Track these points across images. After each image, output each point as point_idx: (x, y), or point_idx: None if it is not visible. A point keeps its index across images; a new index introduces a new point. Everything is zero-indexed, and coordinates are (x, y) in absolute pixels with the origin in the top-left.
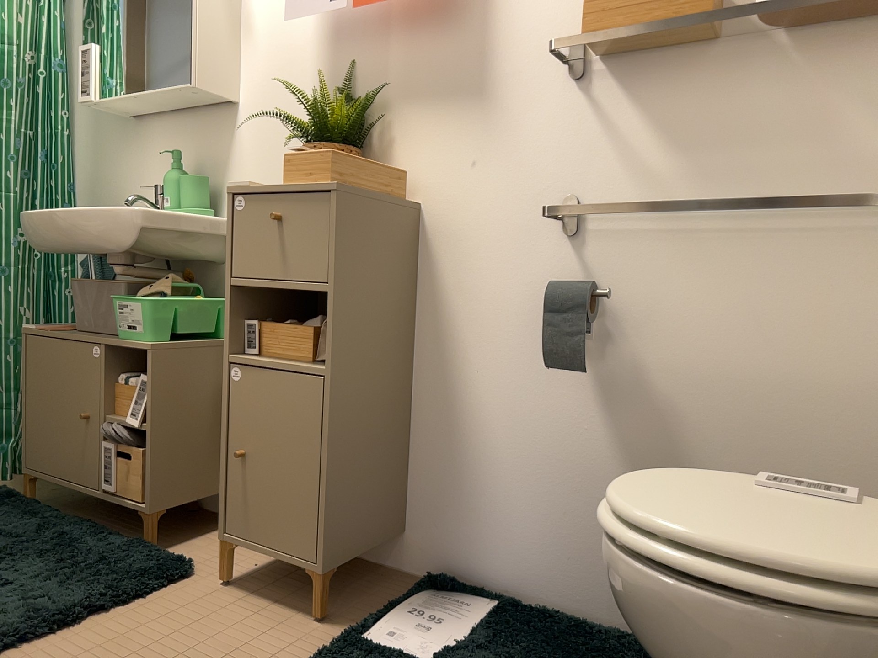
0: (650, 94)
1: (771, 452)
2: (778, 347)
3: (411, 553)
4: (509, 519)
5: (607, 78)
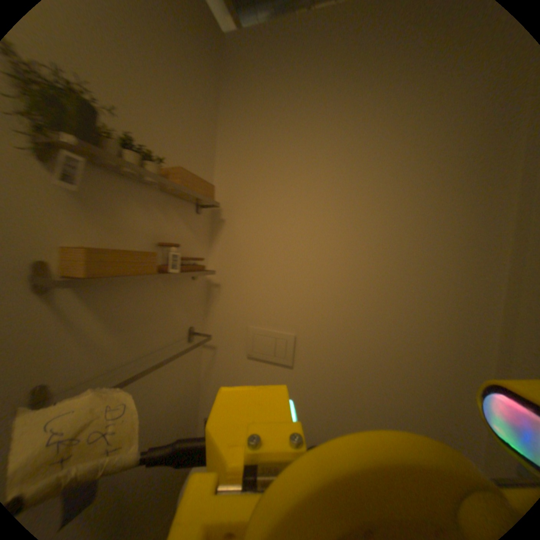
0: (109, 298)
1: (160, 444)
2: (162, 401)
3: None
4: None
5: (78, 288)
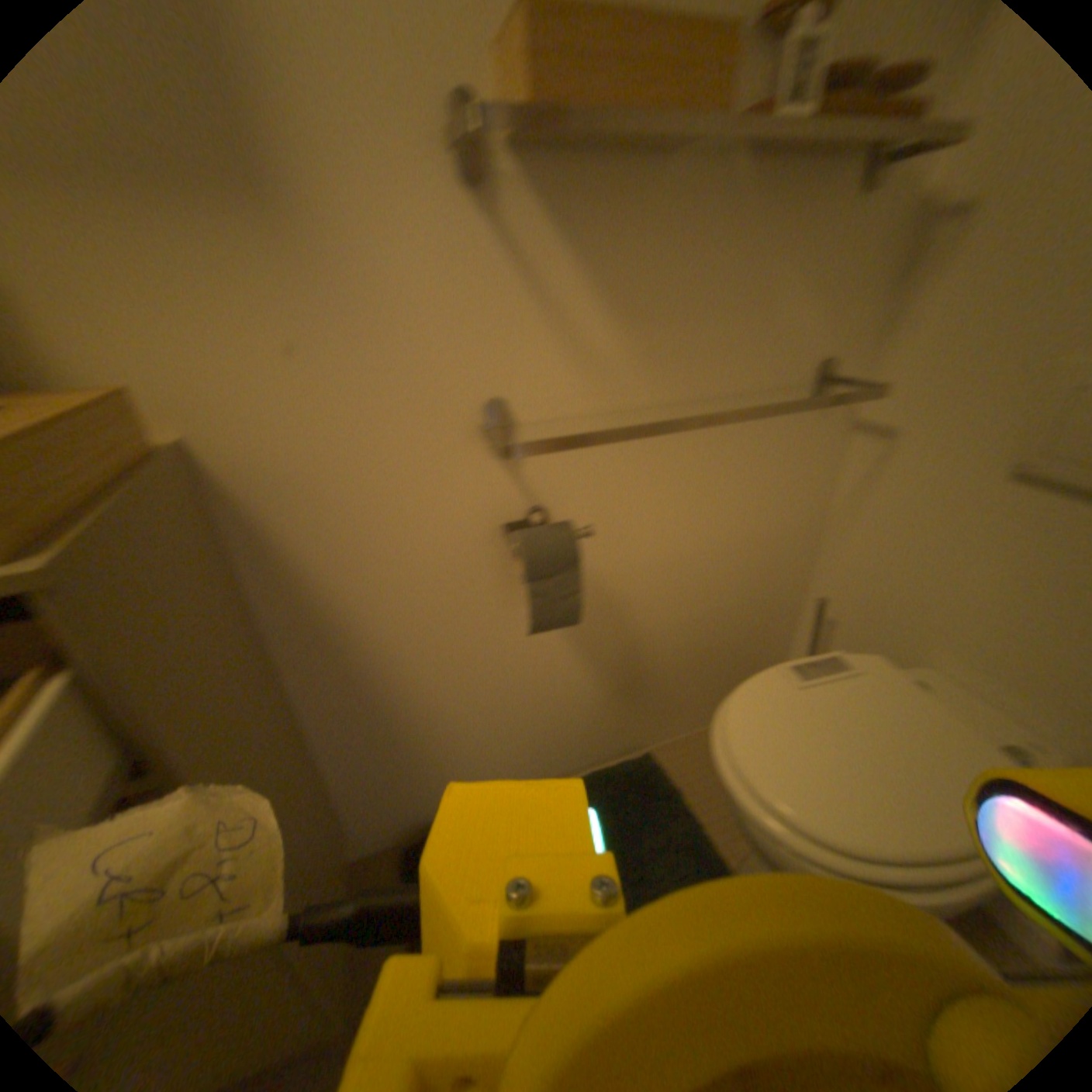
0: (608, 223)
1: (709, 604)
2: (723, 523)
3: (371, 842)
4: (484, 757)
5: (540, 180)
